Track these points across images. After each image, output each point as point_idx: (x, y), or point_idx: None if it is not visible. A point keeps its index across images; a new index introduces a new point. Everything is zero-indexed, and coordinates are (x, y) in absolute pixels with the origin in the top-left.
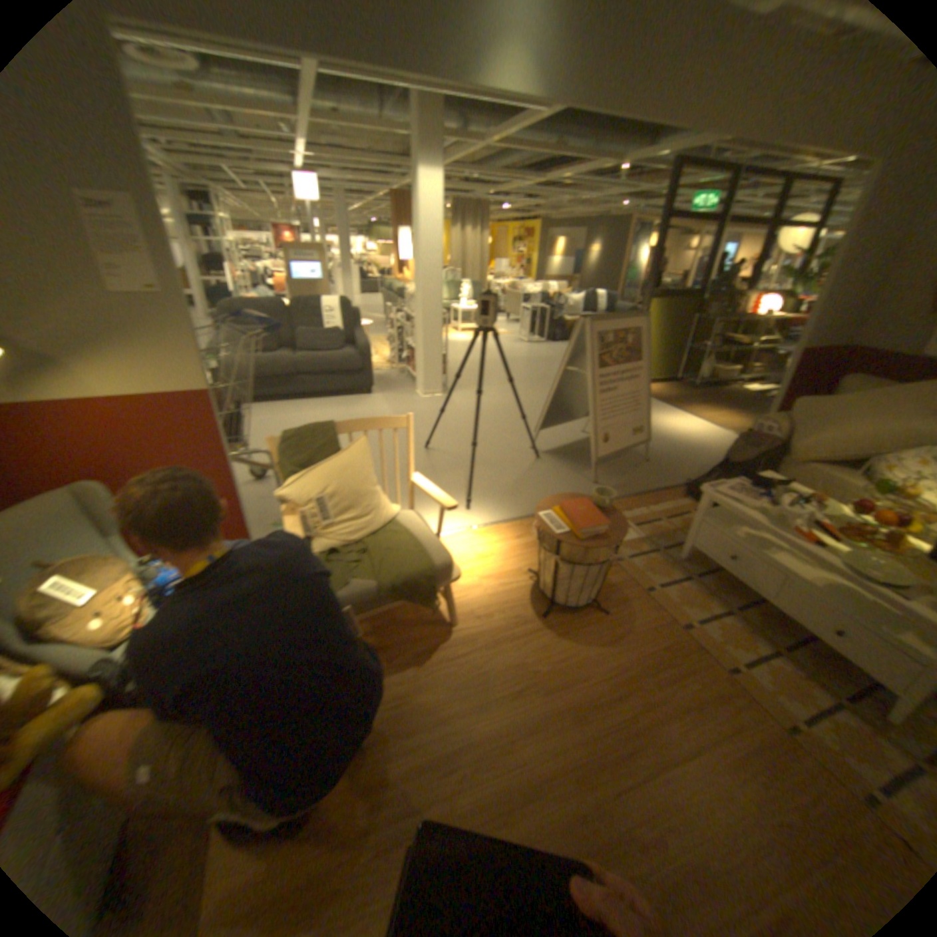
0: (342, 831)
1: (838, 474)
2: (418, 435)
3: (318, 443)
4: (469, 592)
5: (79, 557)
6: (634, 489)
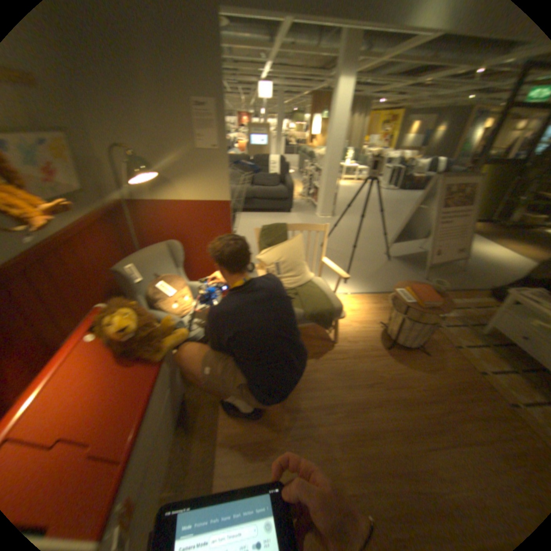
0: (277, 425)
1: None
2: None
3: (278, 234)
4: (344, 328)
5: (169, 275)
6: (453, 287)
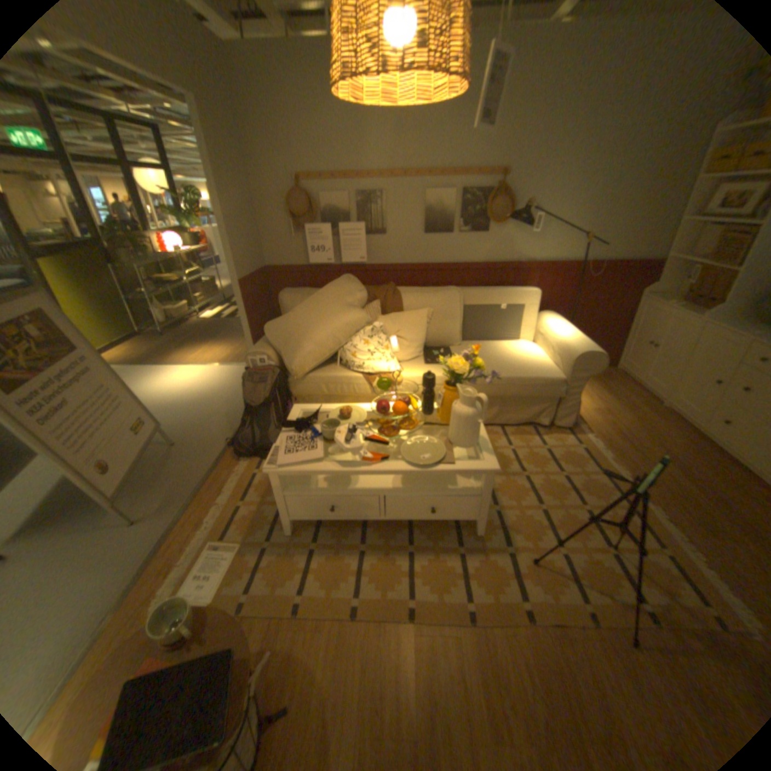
0: None
1: (328, 373)
2: None
3: None
4: None
5: None
6: (183, 491)
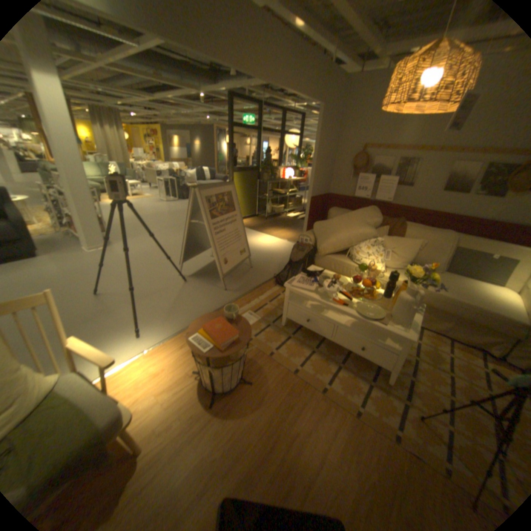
0: None
1: (338, 258)
2: (86, 284)
3: None
4: (147, 413)
5: None
6: (248, 287)
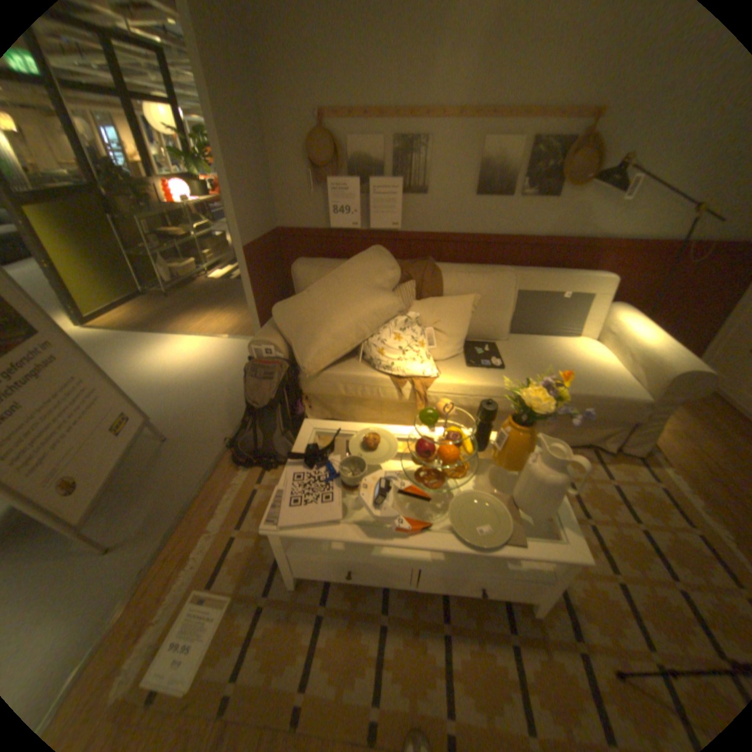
0: None
1: (348, 371)
2: None
3: None
4: None
5: None
6: (171, 508)
